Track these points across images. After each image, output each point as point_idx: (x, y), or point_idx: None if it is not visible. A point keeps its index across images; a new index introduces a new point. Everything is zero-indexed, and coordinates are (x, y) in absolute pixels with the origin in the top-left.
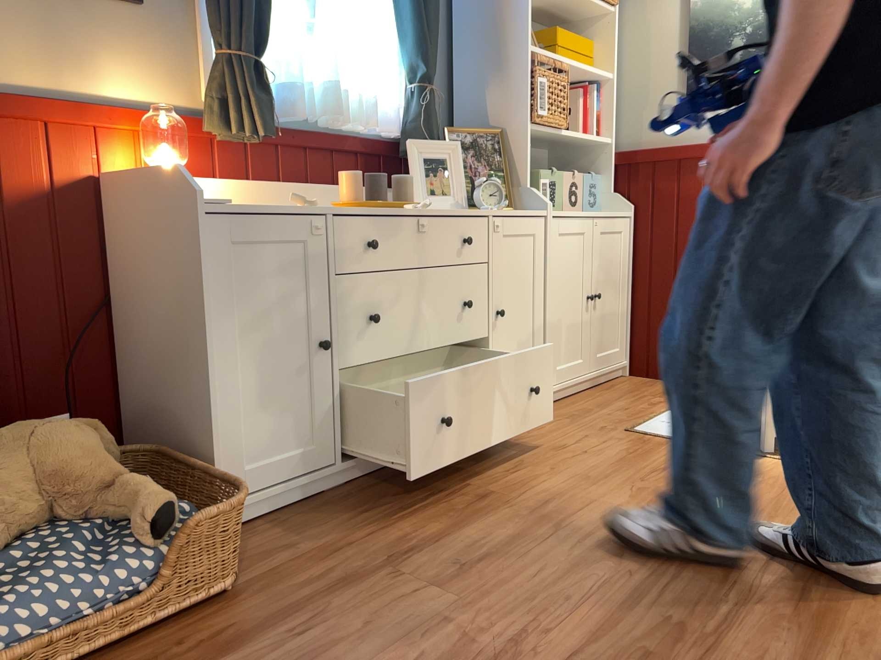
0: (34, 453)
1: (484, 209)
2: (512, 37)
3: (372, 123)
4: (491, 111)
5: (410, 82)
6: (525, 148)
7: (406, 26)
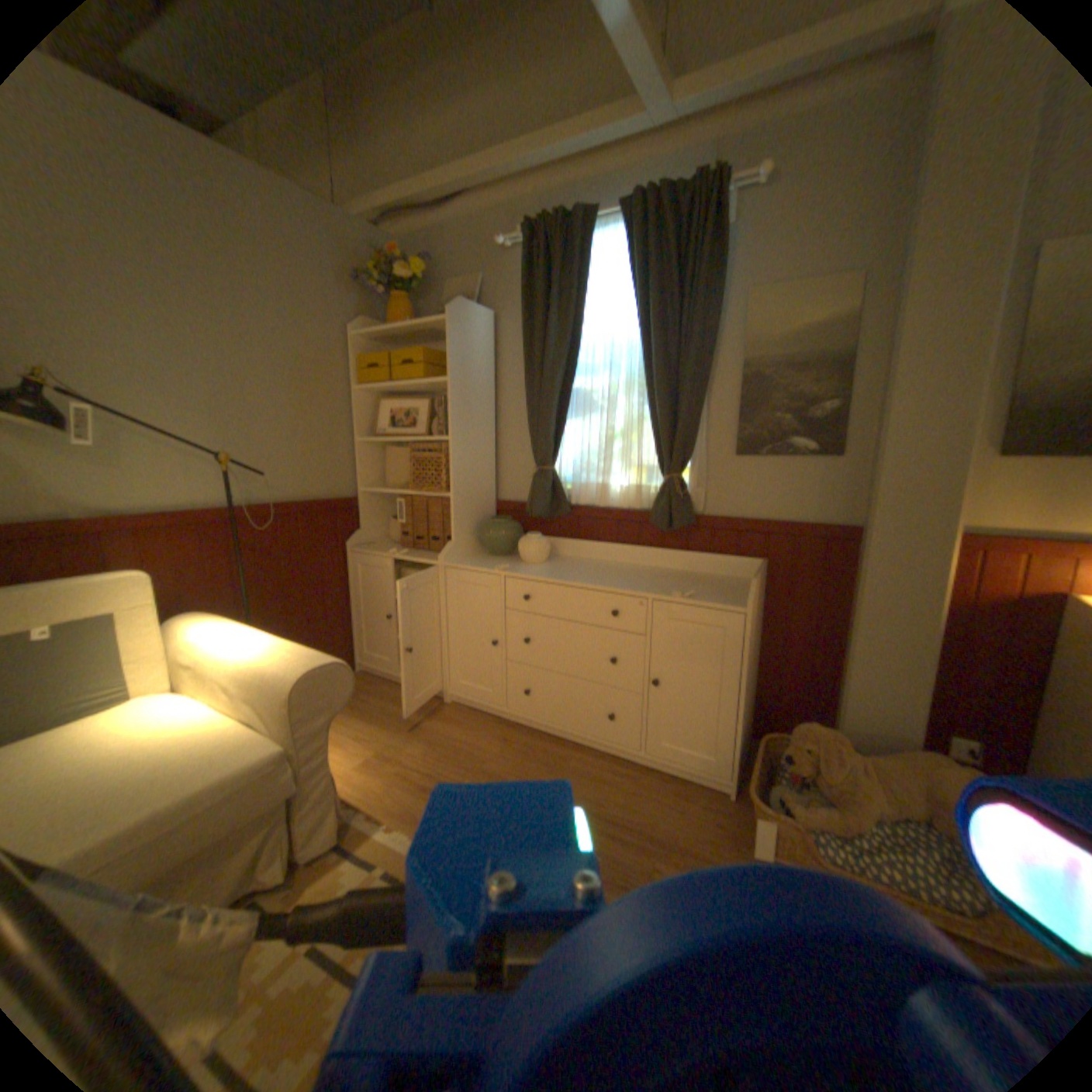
0: (932, 781)
1: None
2: None
3: None
4: None
5: None
6: None
7: None
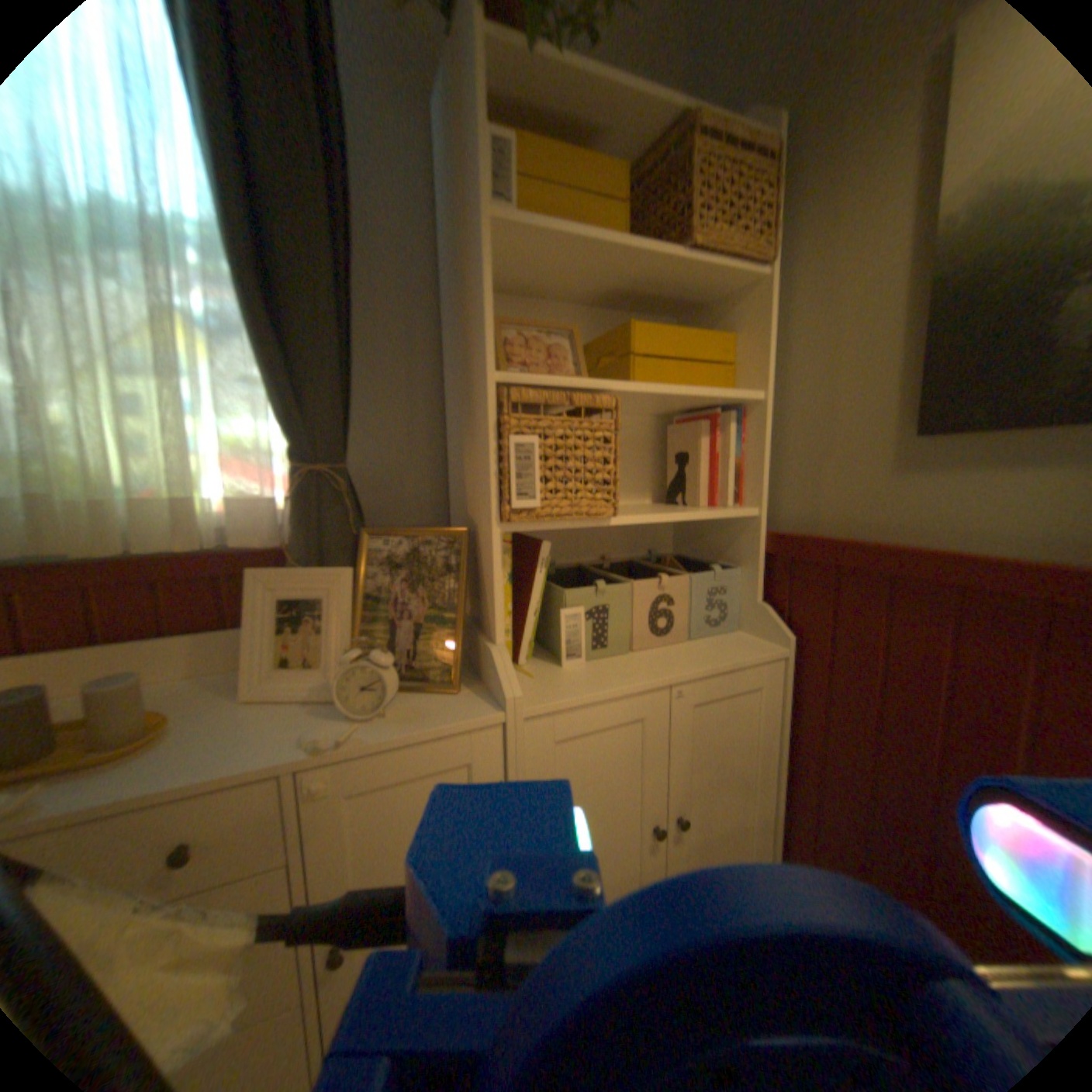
0: None
1: (306, 743)
2: (480, 359)
3: (182, 545)
4: (472, 490)
5: (299, 457)
6: (496, 569)
7: (267, 366)
